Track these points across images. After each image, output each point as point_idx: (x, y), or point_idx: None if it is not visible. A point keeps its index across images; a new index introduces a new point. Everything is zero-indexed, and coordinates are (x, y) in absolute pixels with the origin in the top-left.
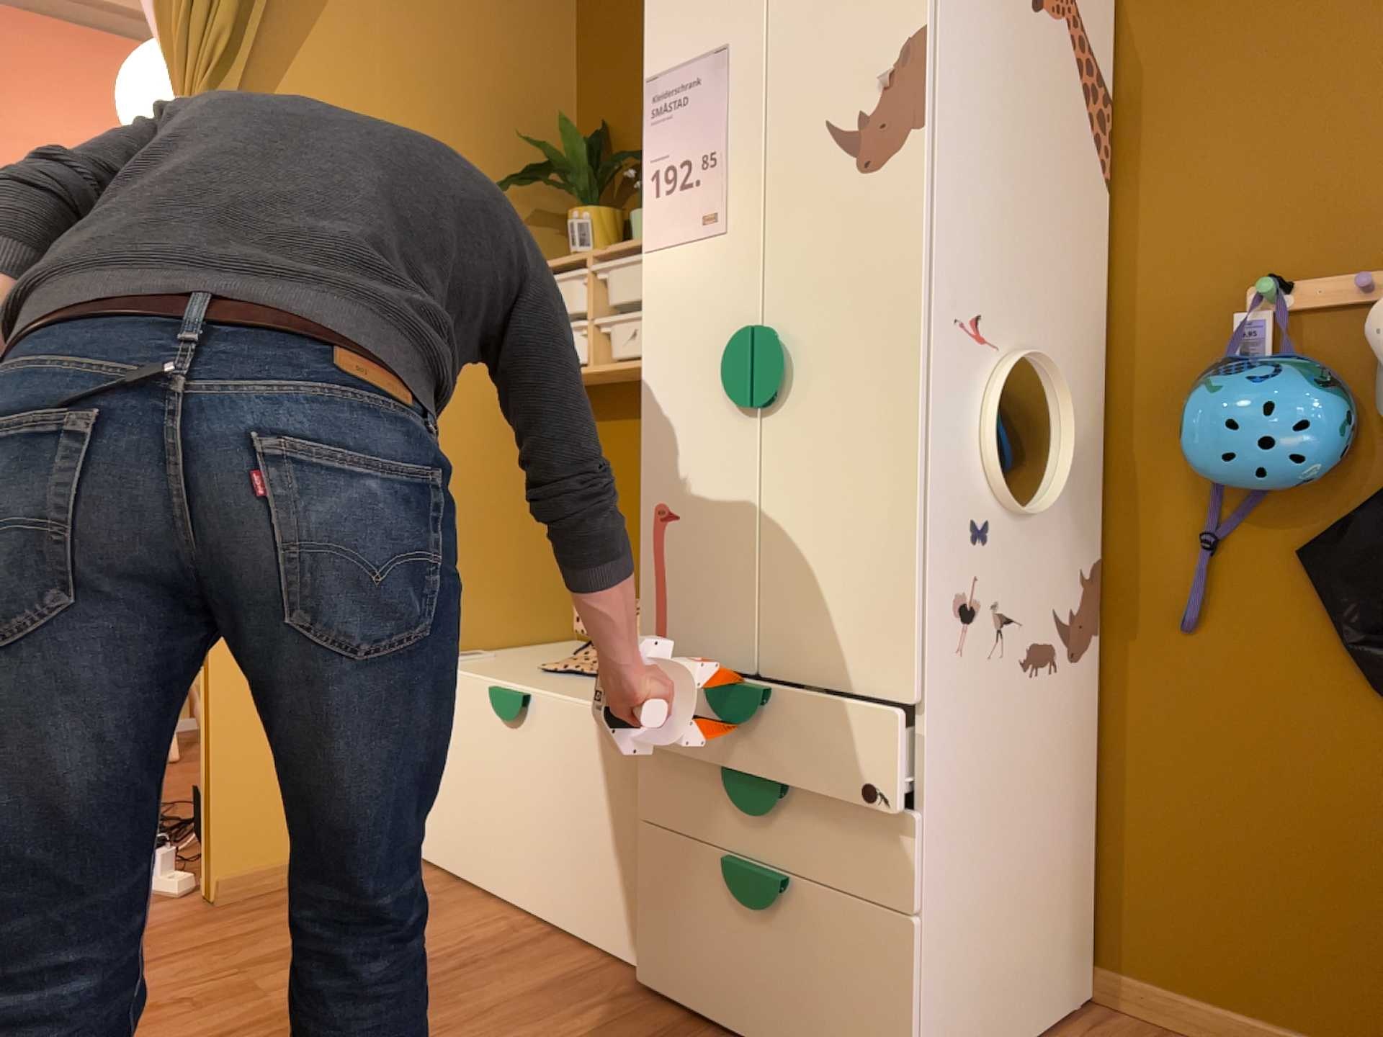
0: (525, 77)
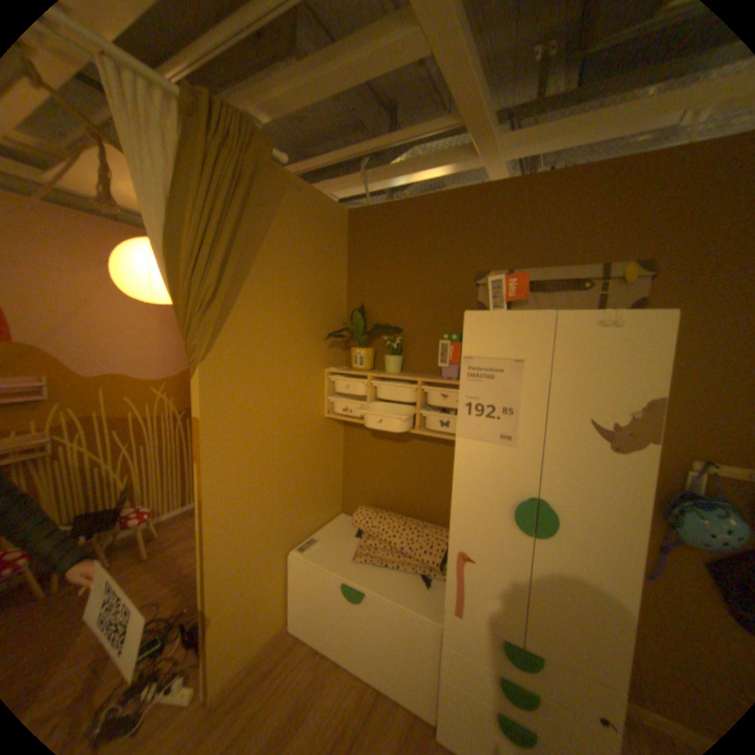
0: (329, 282)
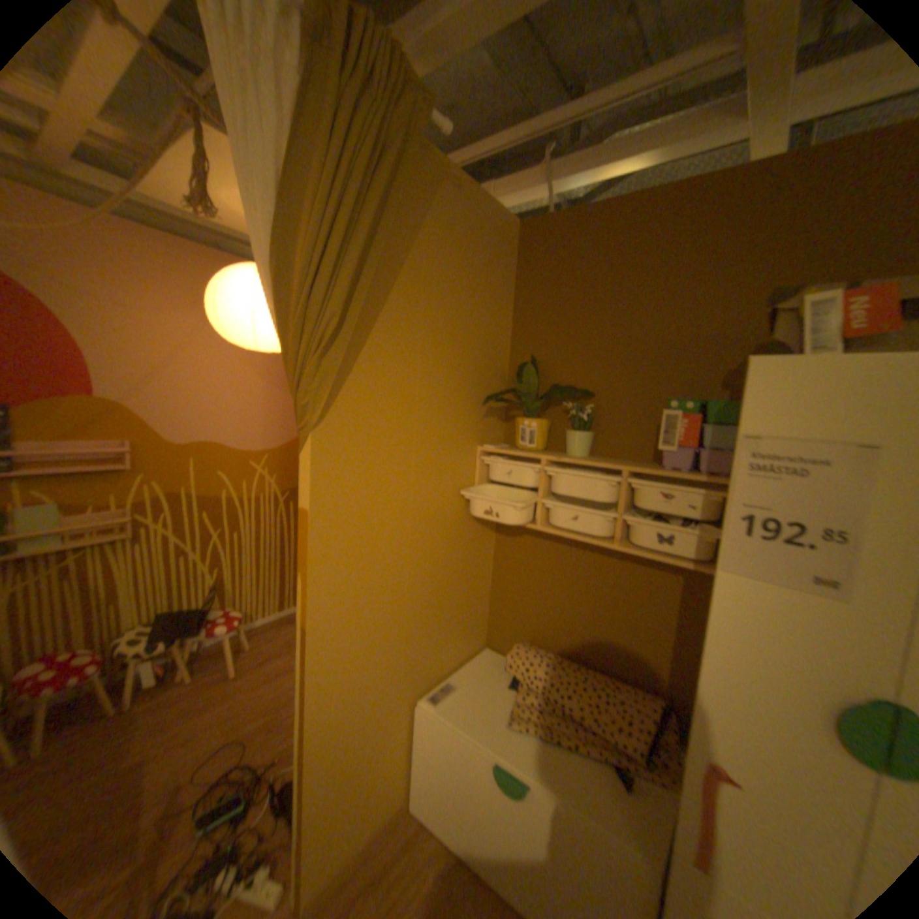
0: (490, 323)
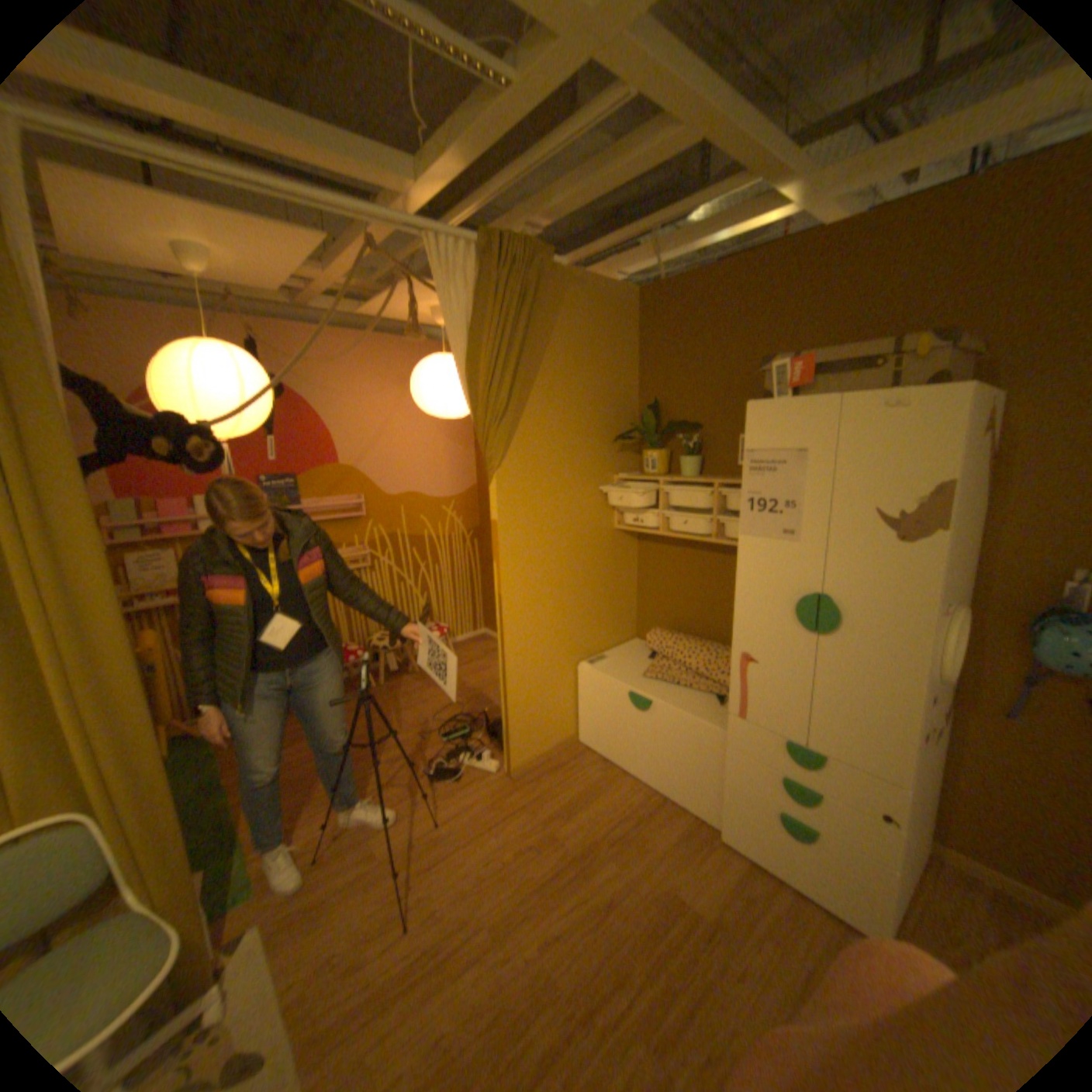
0: (618, 378)
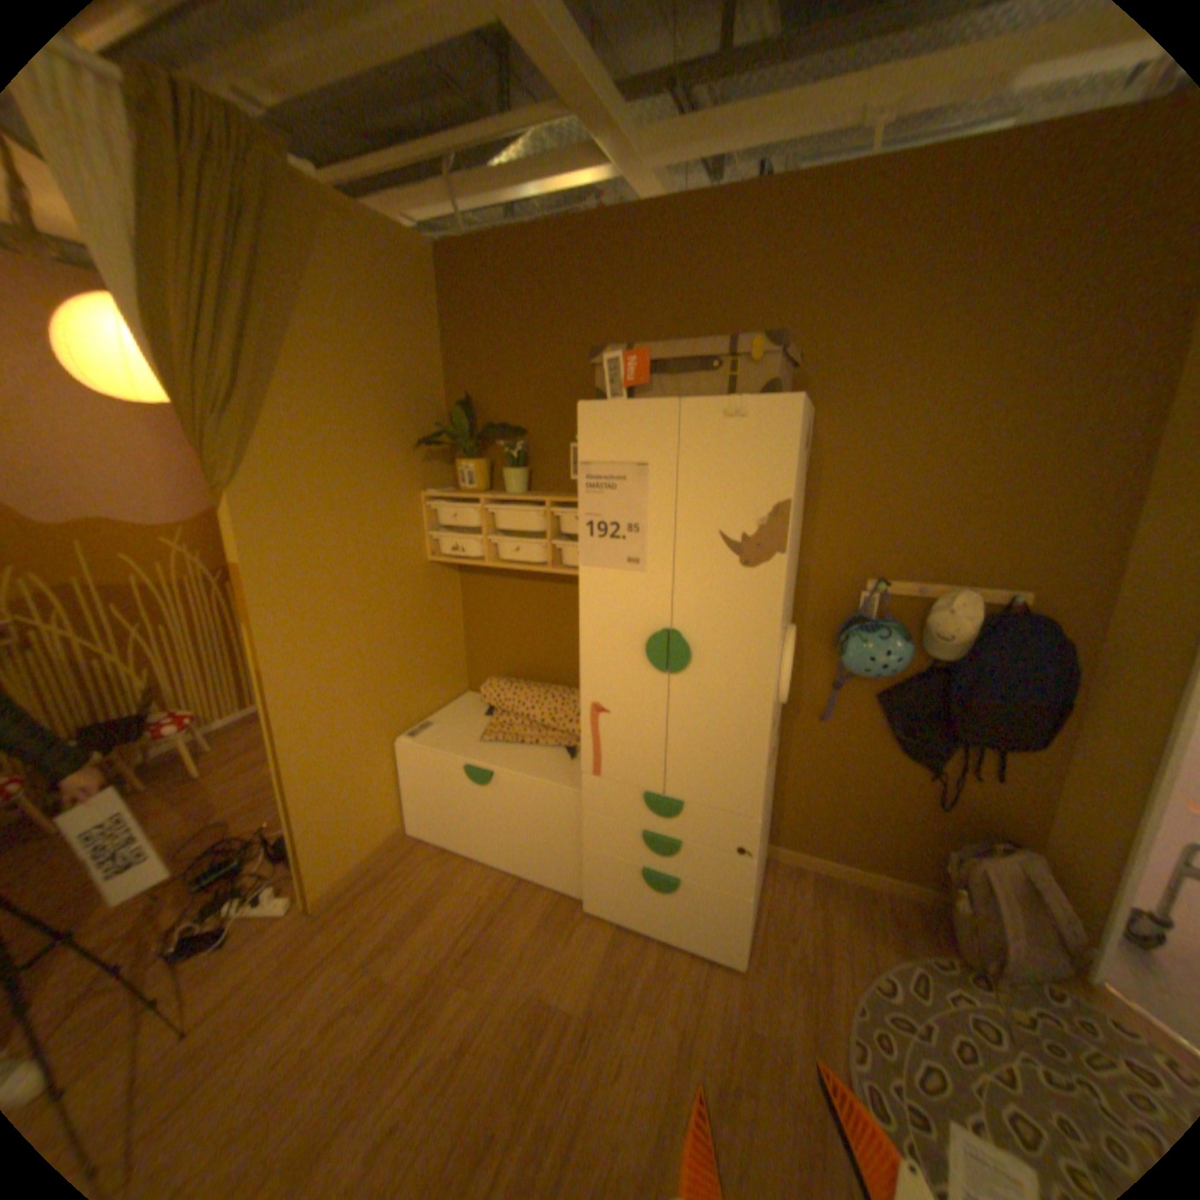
0: (413, 362)
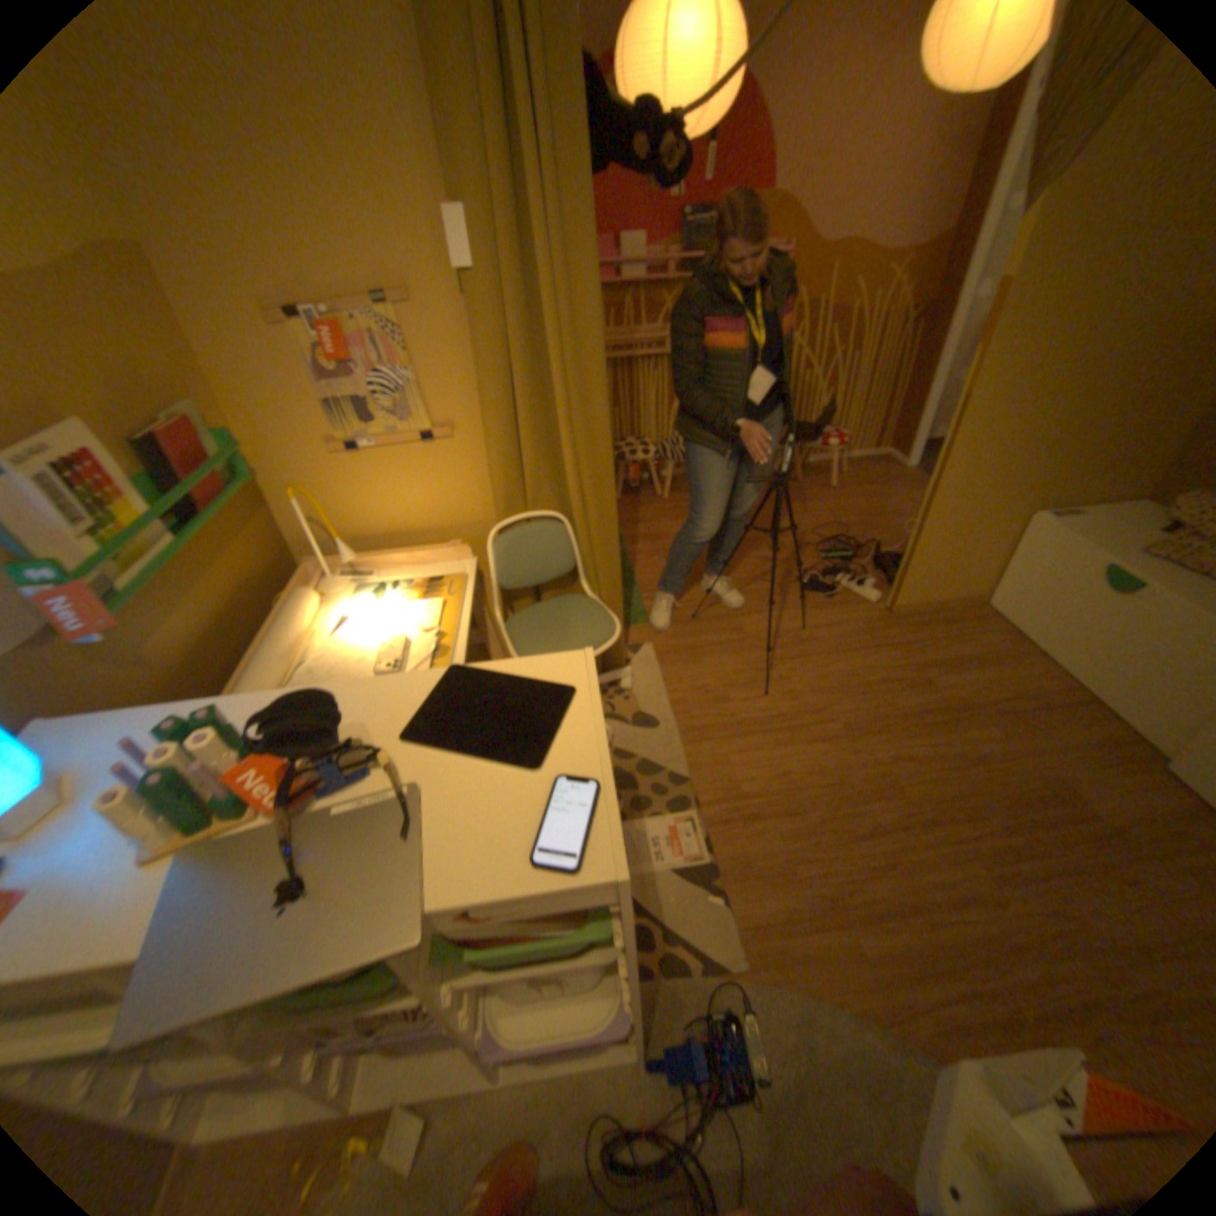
0: None
